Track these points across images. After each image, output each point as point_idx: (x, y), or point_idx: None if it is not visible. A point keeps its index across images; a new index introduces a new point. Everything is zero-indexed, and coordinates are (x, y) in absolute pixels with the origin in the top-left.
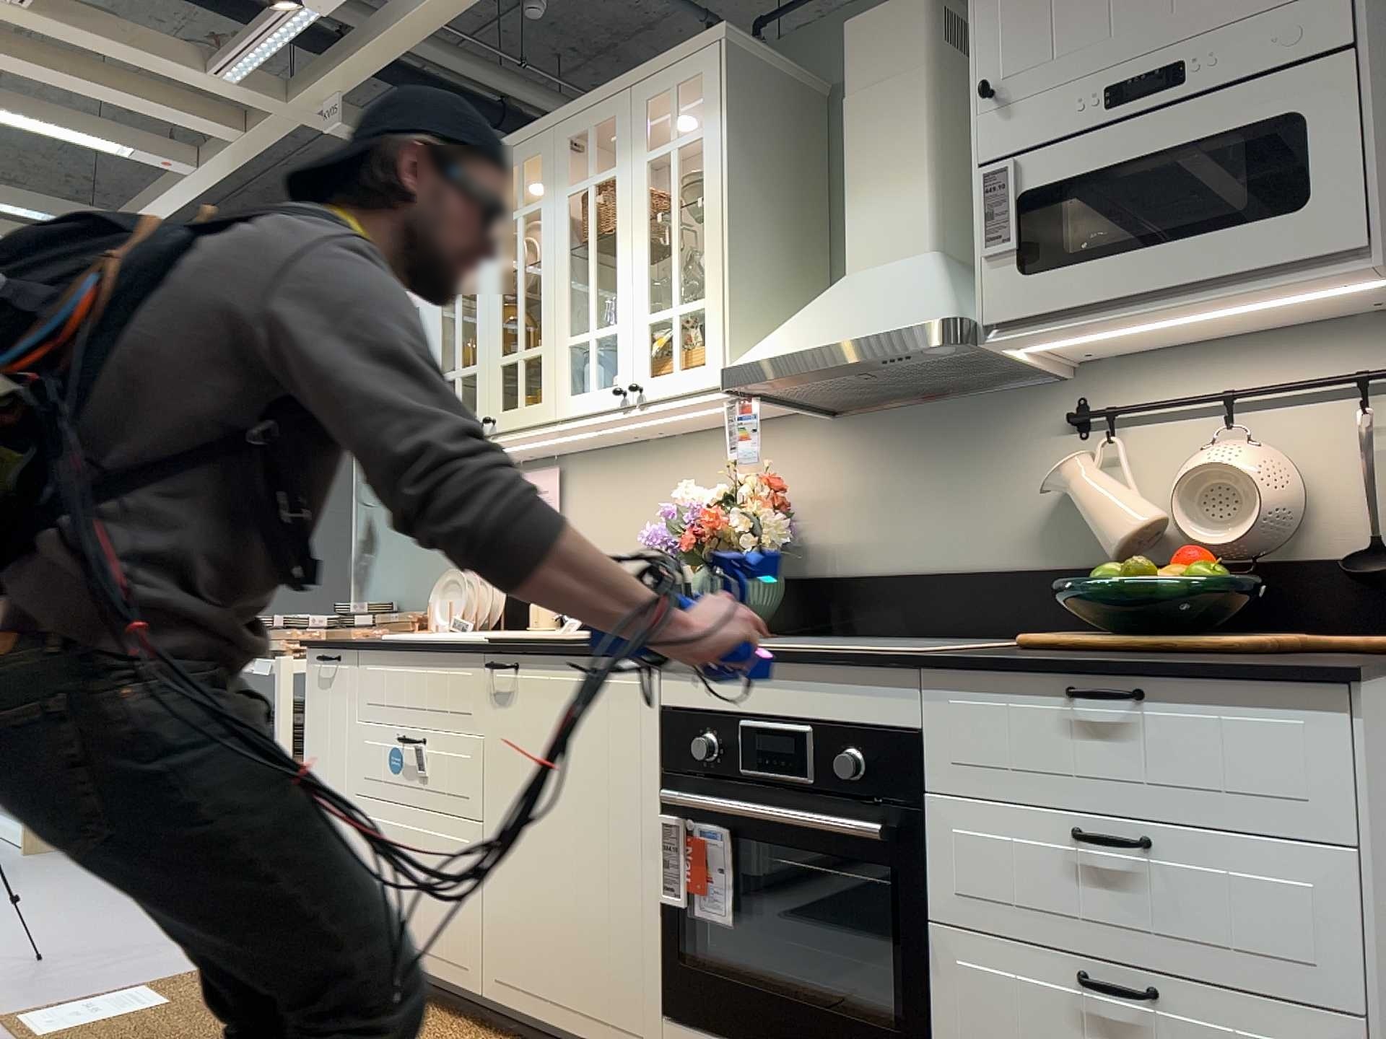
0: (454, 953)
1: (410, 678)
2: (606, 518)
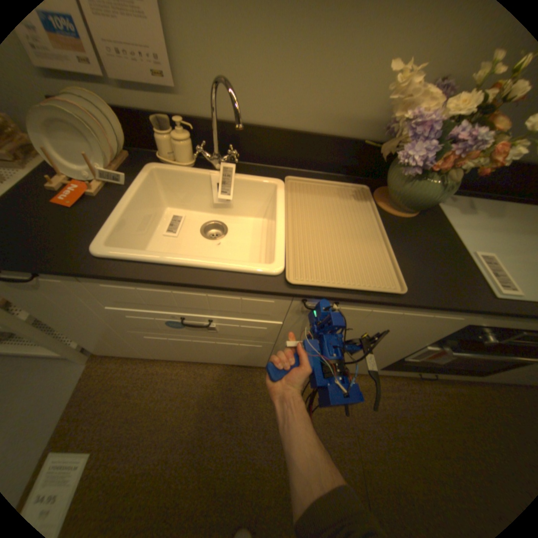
0: (247, 363)
1: (183, 297)
2: (233, 47)
